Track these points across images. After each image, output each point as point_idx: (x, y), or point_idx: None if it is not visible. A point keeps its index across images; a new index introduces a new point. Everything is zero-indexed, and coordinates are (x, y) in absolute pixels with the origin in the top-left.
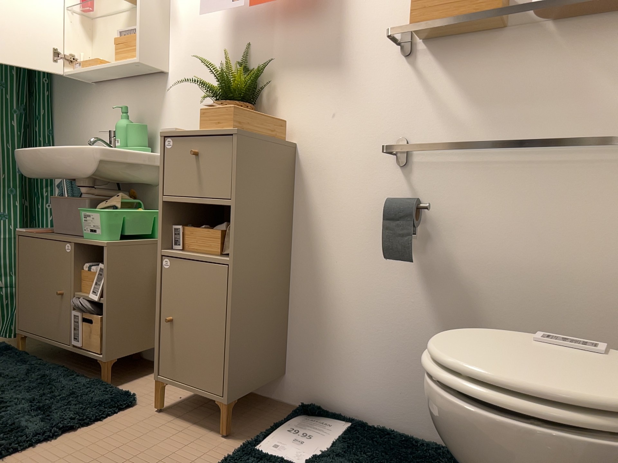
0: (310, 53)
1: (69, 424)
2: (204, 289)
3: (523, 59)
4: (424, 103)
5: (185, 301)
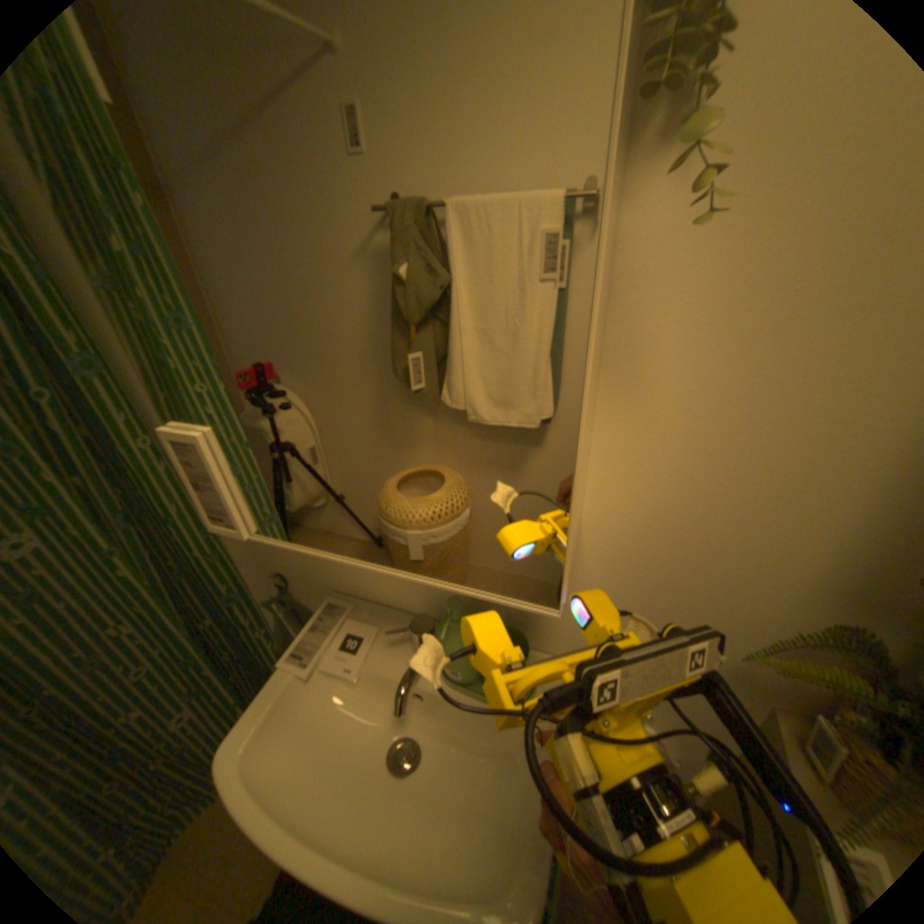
0: None
1: None
2: None
3: None
4: None
5: None
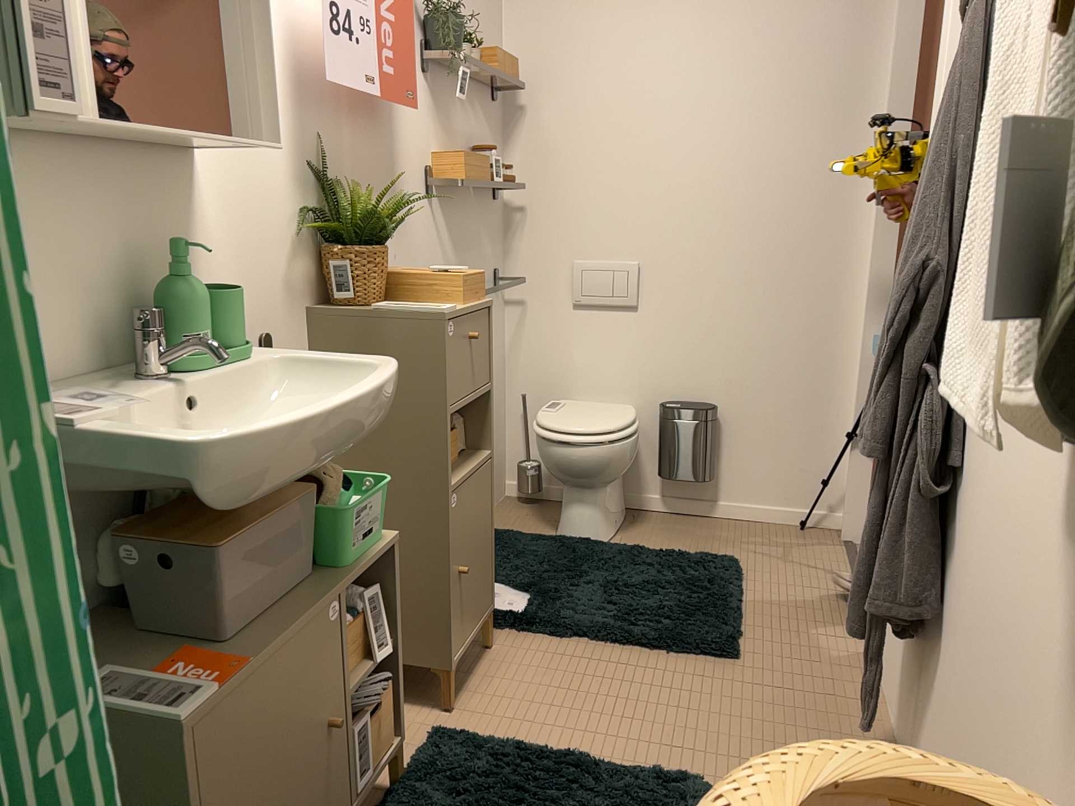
0: (376, 171)
1: (555, 748)
2: (480, 505)
3: (468, 213)
4: (440, 246)
5: (468, 538)
